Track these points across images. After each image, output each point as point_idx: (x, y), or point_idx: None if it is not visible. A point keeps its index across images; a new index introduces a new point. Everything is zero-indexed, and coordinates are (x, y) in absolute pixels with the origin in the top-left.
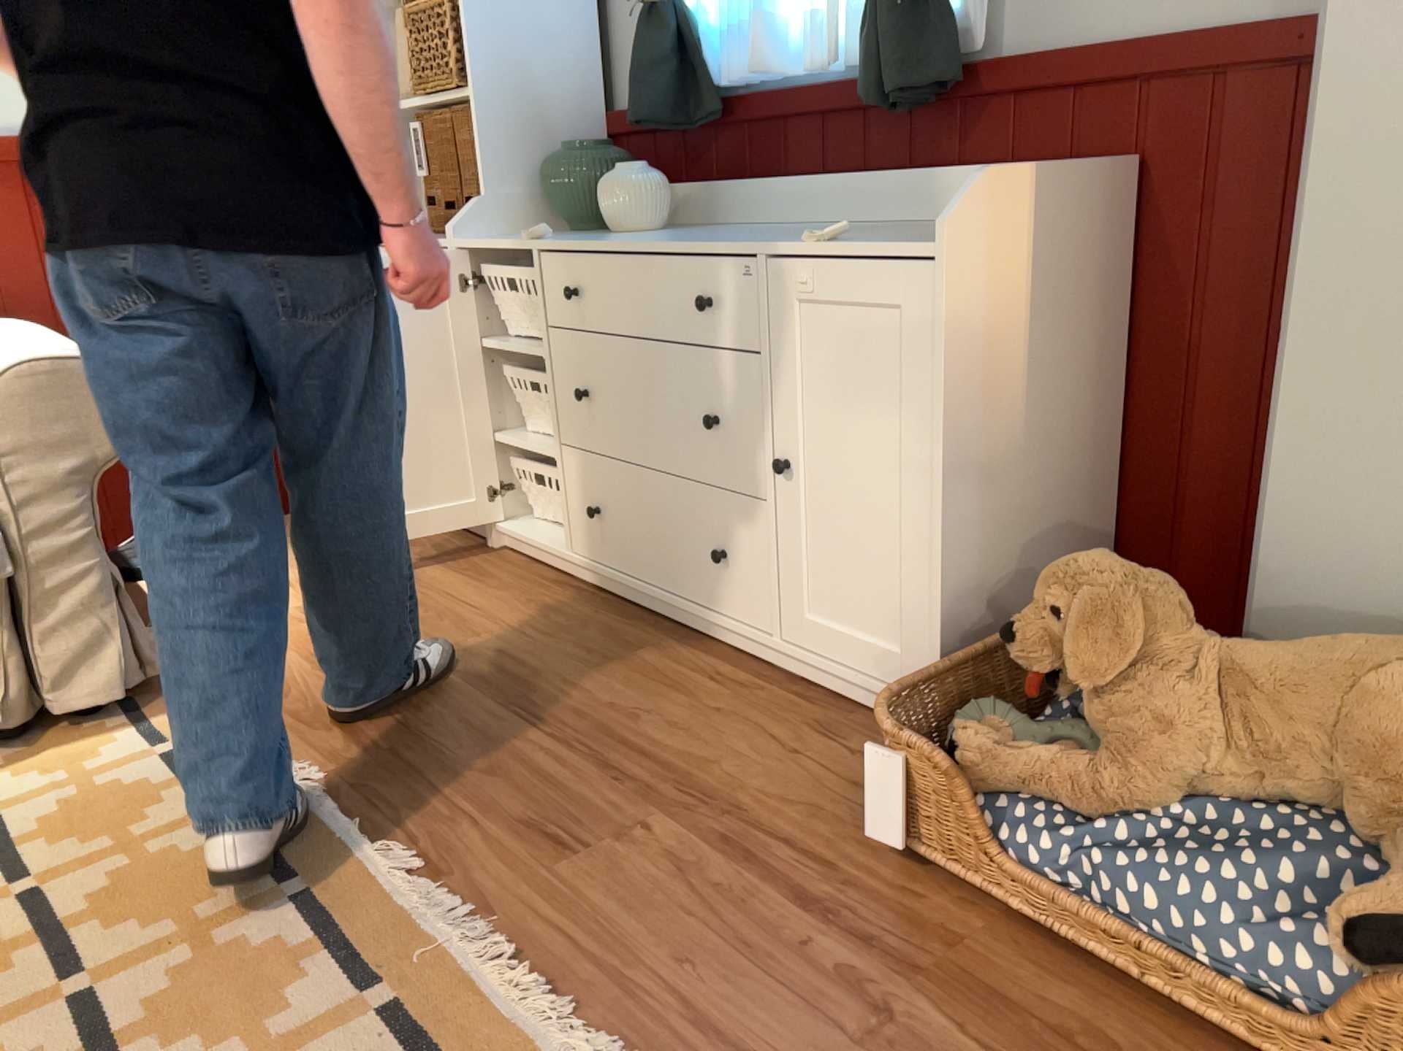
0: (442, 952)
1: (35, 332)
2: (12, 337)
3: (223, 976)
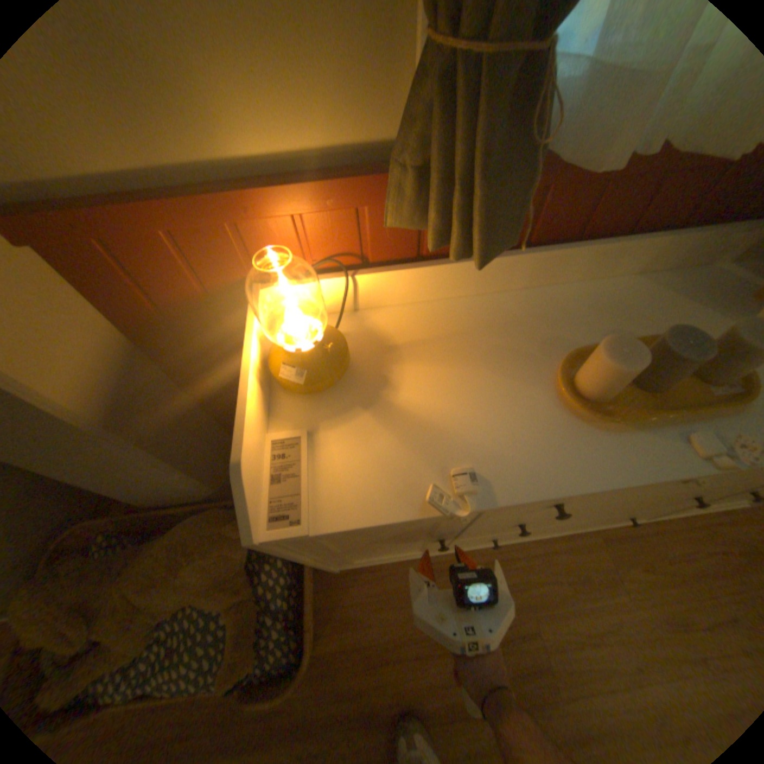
0: None
1: None
2: None
3: None
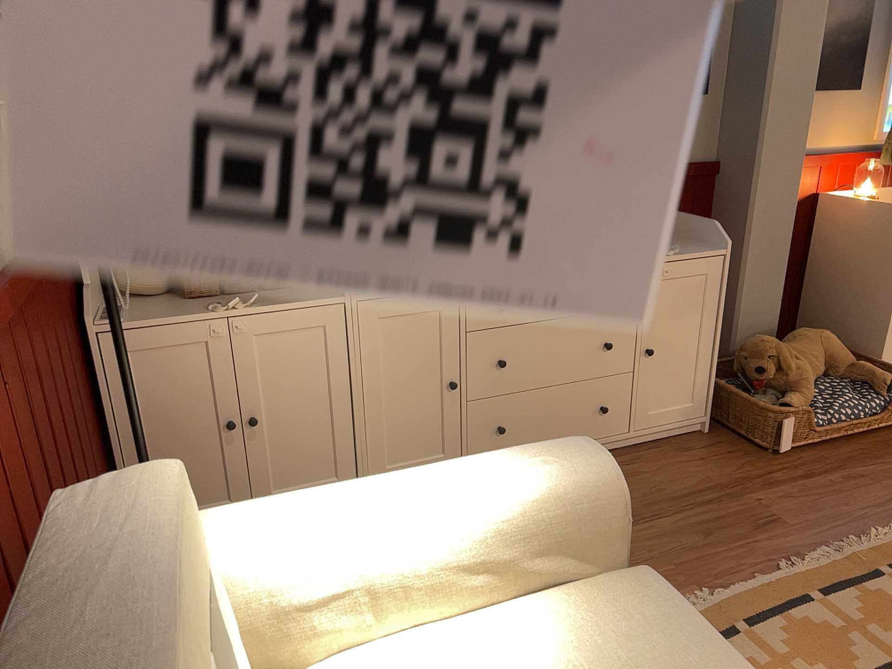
0: (855, 554)
1: (335, 489)
2: (370, 495)
3: (885, 615)
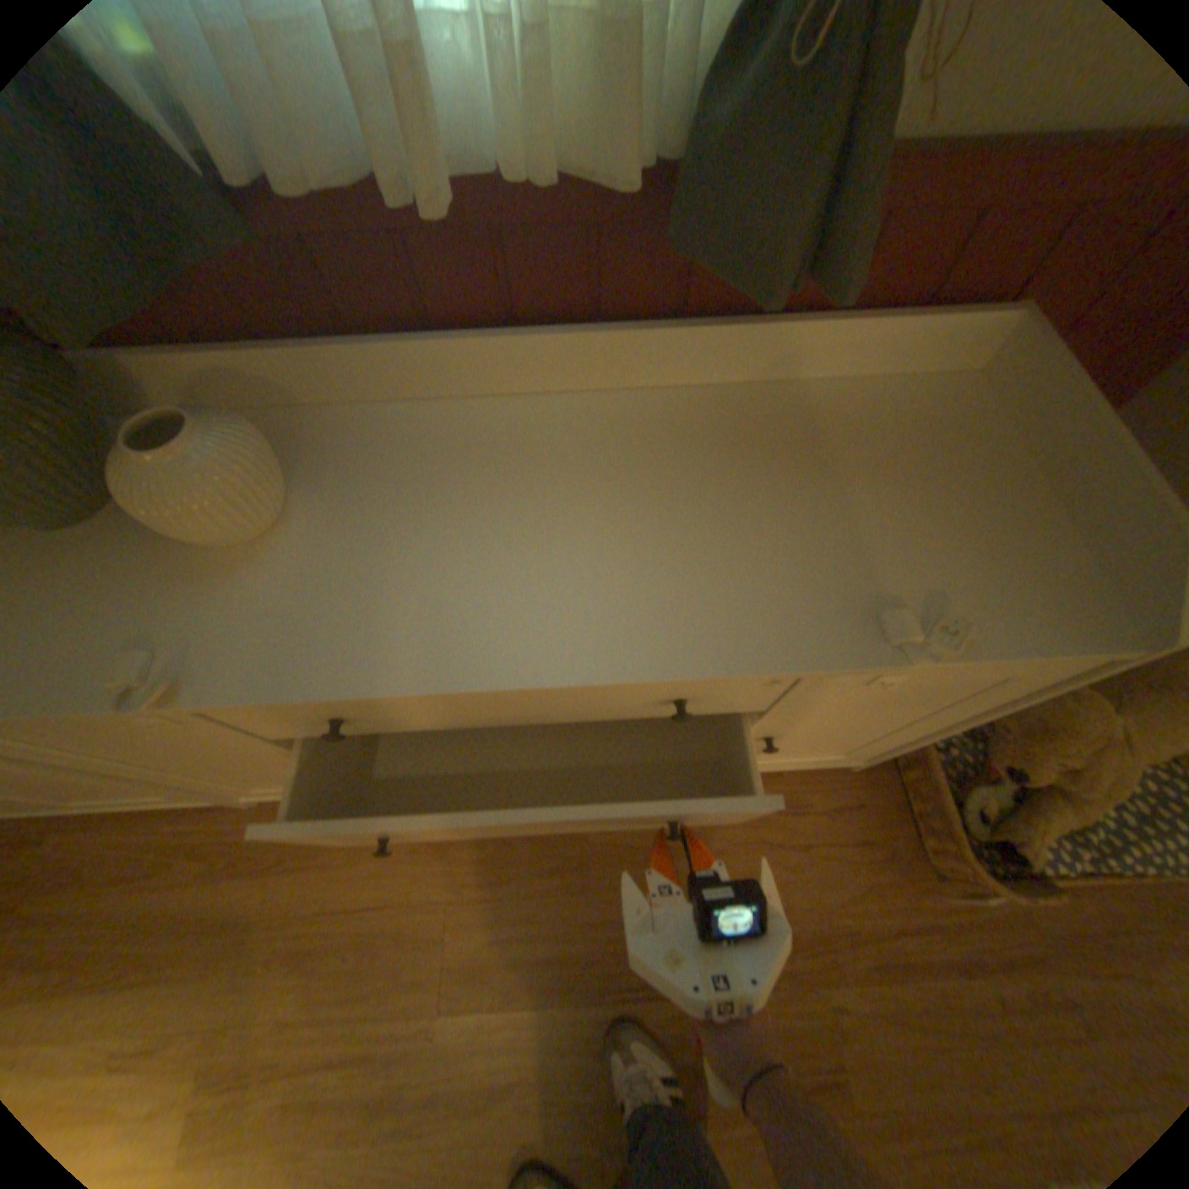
0: None
1: None
2: None
3: None
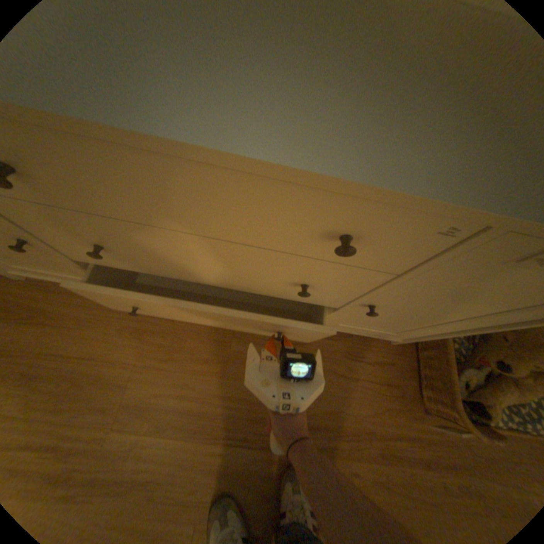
0: None
1: None
2: None
3: None
